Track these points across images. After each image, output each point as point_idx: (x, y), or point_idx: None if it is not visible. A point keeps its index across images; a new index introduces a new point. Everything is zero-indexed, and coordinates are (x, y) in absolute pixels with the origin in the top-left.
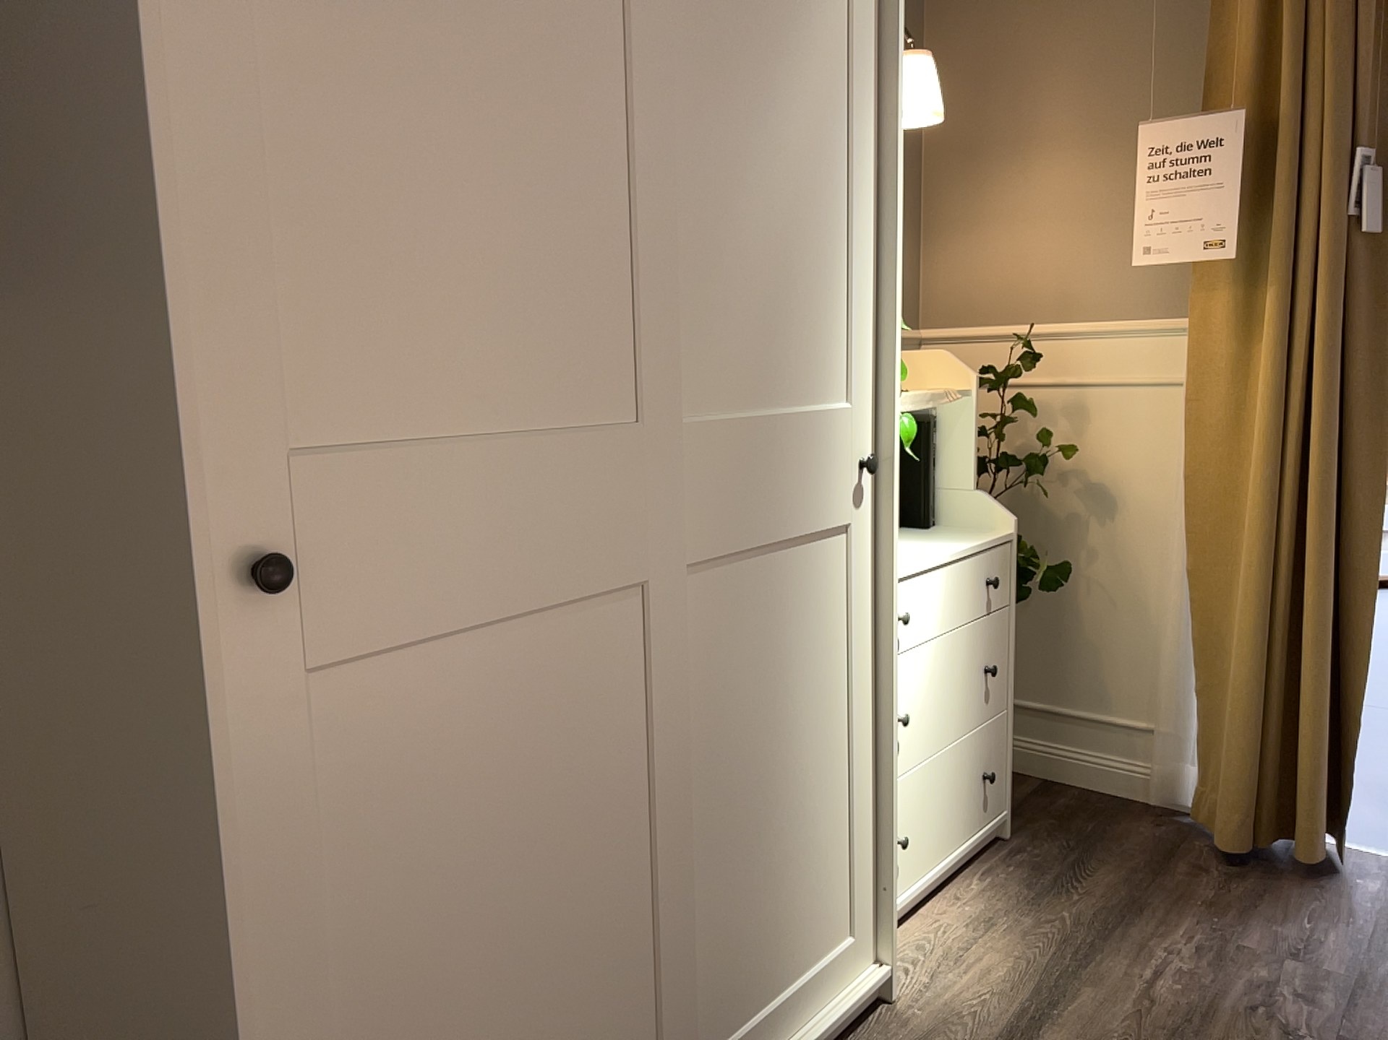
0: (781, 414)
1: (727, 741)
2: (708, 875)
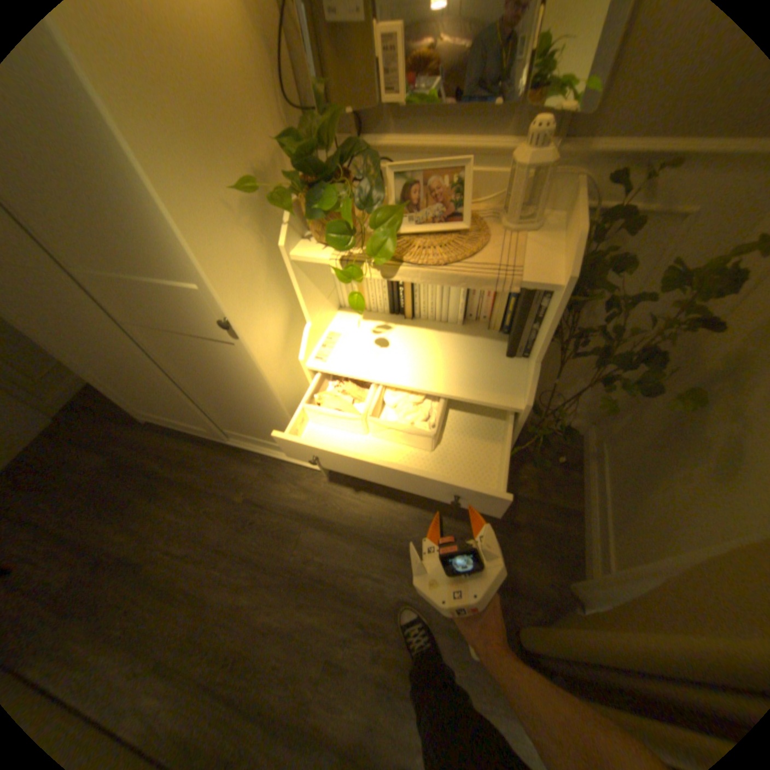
0: (140, 277)
1: (195, 382)
2: (210, 407)
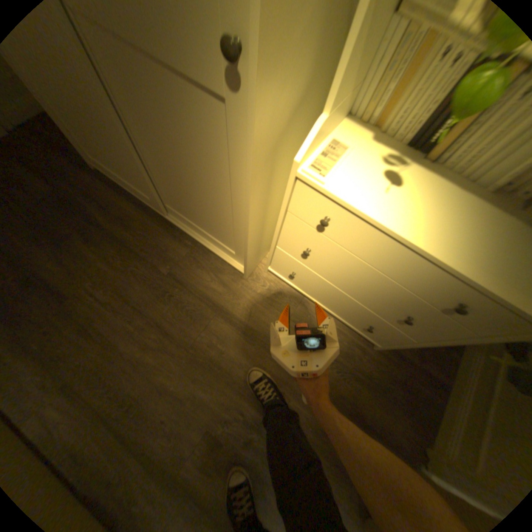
0: None
1: (152, 143)
2: (159, 178)
